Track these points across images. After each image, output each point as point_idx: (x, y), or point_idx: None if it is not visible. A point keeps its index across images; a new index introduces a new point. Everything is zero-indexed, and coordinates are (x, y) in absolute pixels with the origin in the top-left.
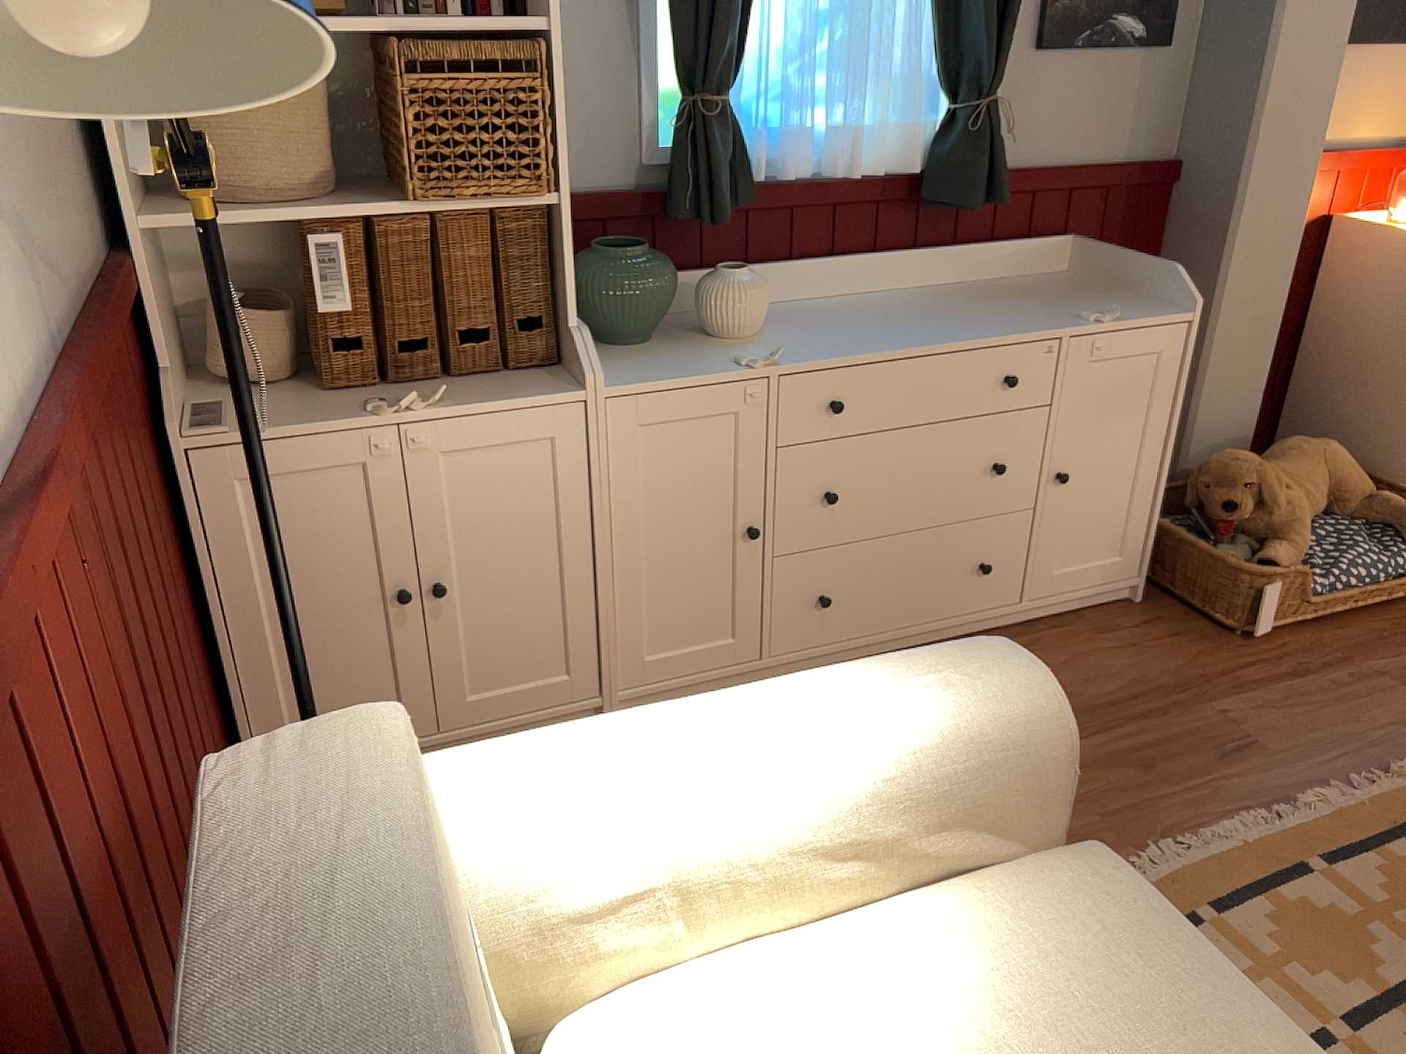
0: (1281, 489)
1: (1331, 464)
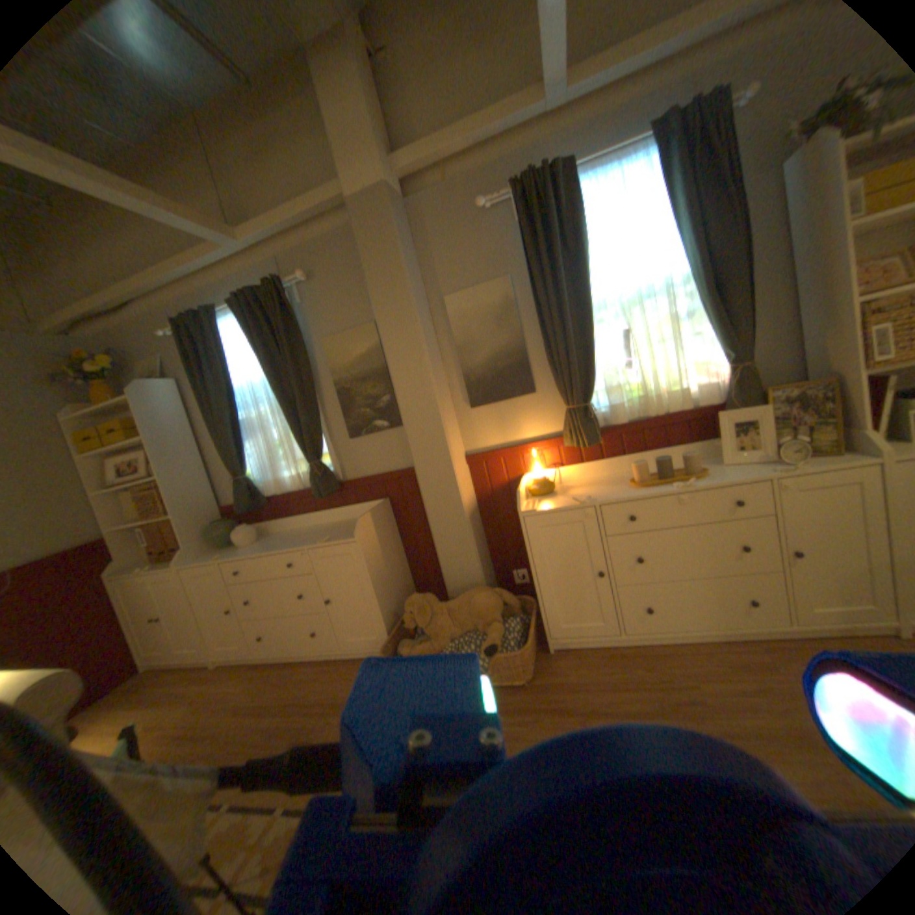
0: (436, 615)
1: (472, 604)
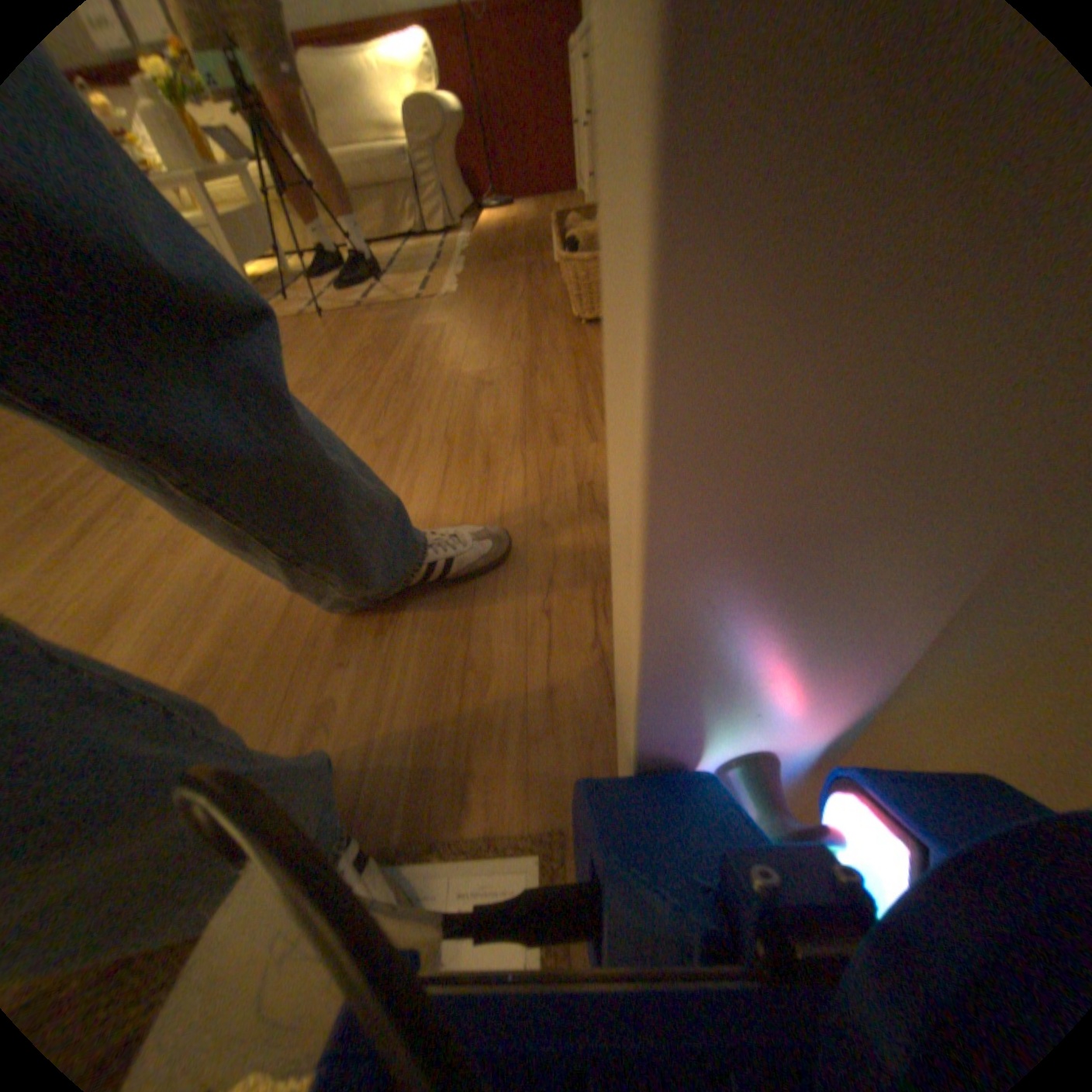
0: None
1: None
